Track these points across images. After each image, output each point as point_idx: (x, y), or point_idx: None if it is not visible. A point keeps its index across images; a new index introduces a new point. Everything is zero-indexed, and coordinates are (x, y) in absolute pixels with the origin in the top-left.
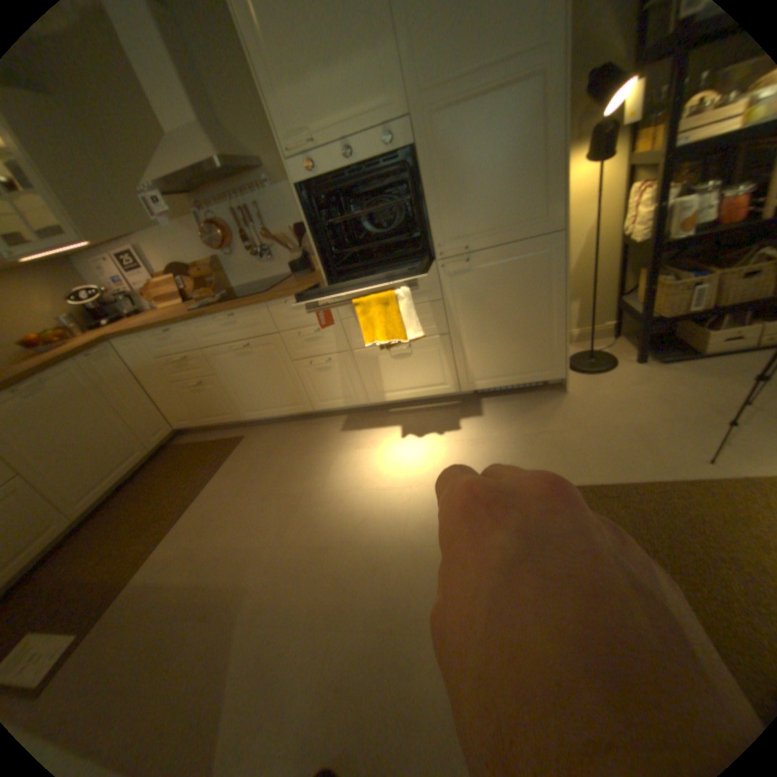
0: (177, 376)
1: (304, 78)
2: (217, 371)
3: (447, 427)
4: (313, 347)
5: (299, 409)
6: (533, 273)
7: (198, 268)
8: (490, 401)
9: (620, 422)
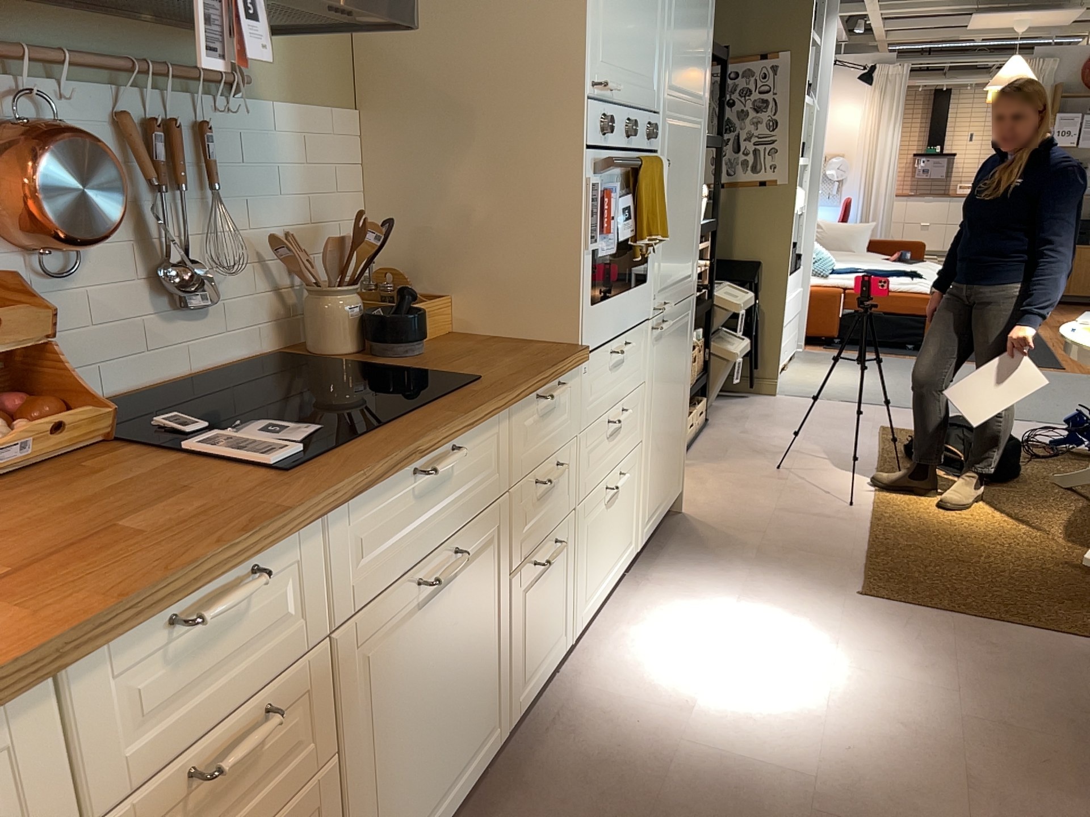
0: None
1: (622, 4)
2: (350, 723)
3: (693, 603)
4: (542, 516)
5: (488, 750)
6: (683, 344)
7: None
8: (649, 556)
9: (766, 511)
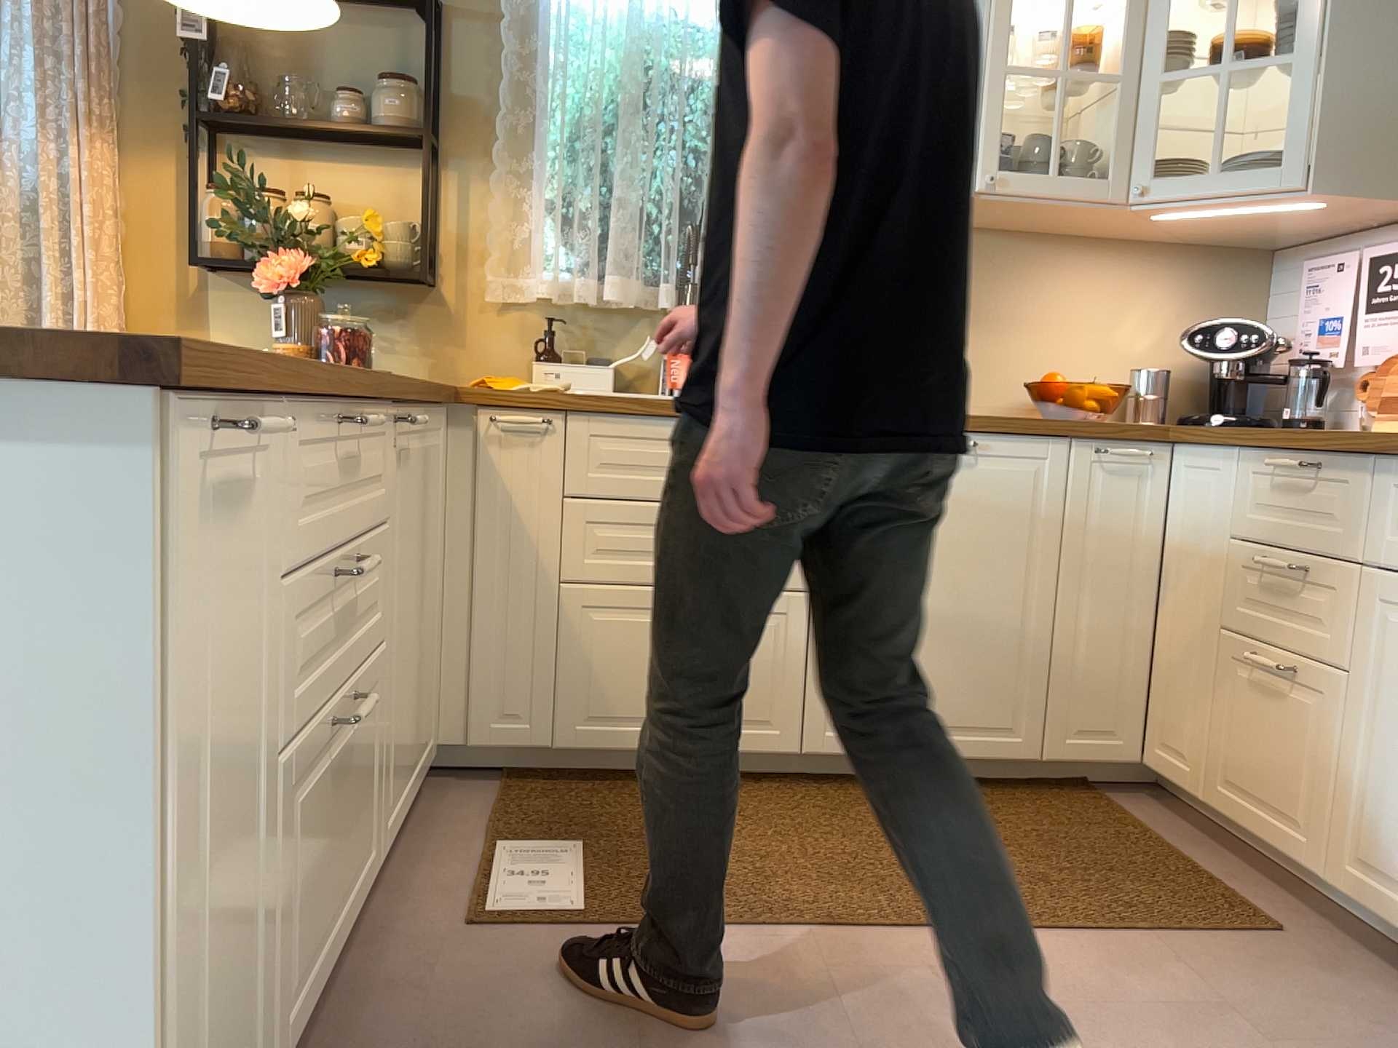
0: (1254, 616)
1: None
2: (1367, 665)
3: None
4: None
5: None
6: None
7: None
8: None
9: None
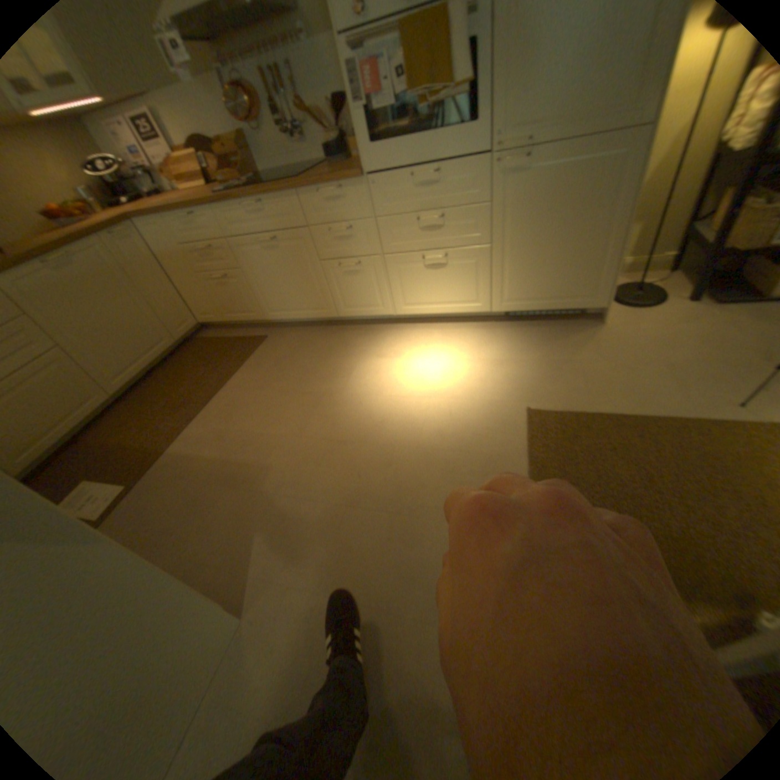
0: (203, 265)
1: None
2: (243, 263)
3: (474, 346)
4: (345, 246)
5: (324, 314)
6: (603, 177)
7: (223, 142)
8: (522, 324)
9: (656, 358)
